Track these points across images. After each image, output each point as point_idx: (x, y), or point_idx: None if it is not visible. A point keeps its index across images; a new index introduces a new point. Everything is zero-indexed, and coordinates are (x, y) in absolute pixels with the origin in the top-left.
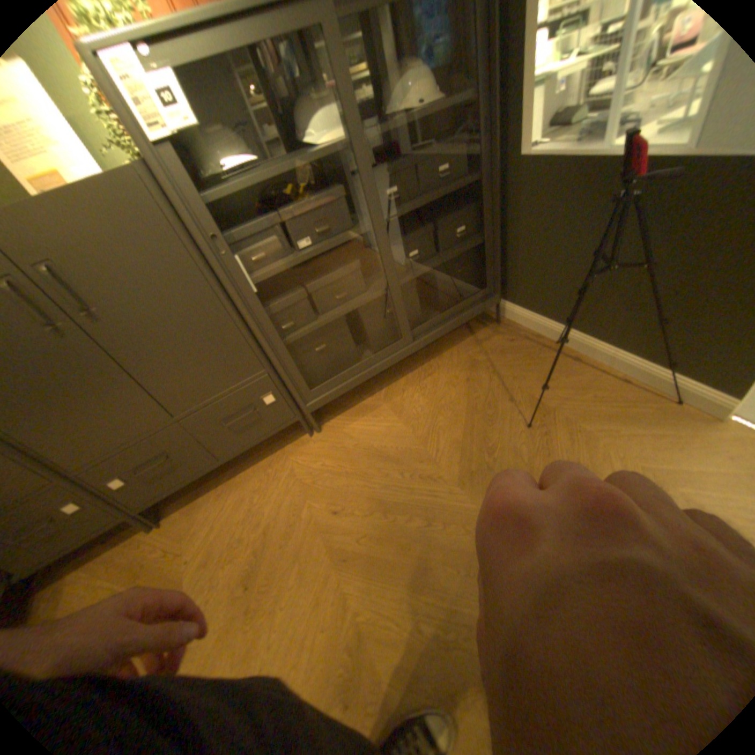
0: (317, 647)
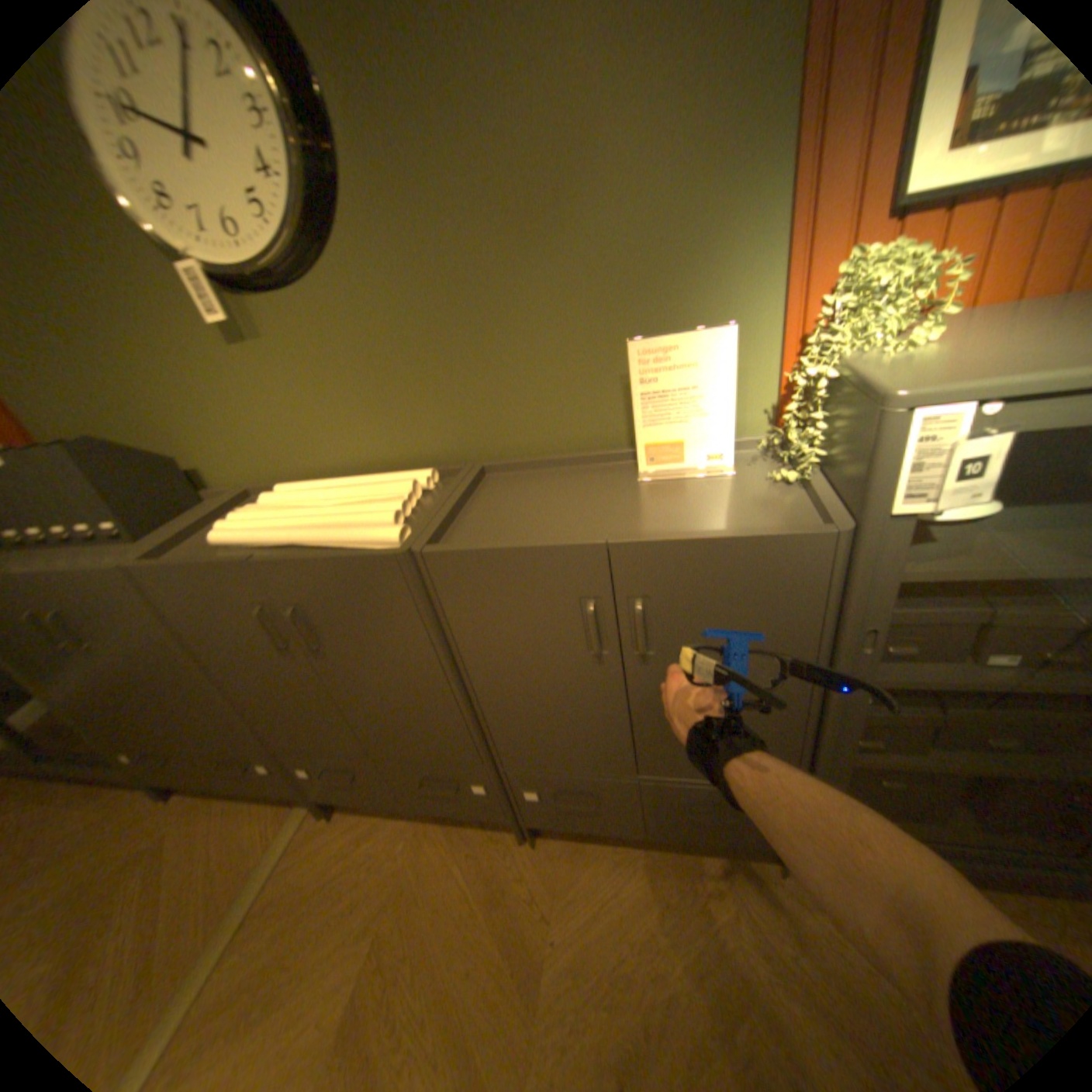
0: None
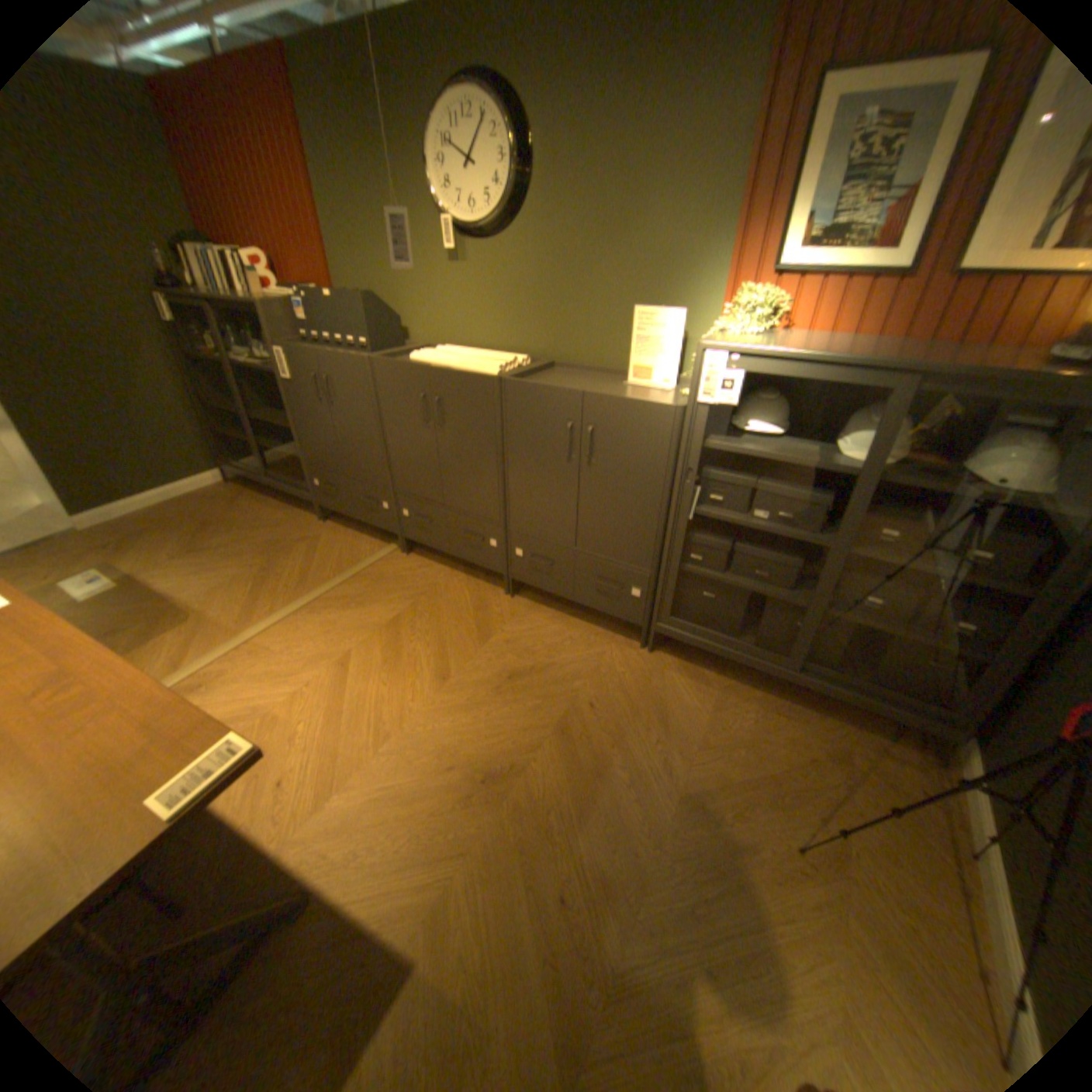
0: (499, 743)
